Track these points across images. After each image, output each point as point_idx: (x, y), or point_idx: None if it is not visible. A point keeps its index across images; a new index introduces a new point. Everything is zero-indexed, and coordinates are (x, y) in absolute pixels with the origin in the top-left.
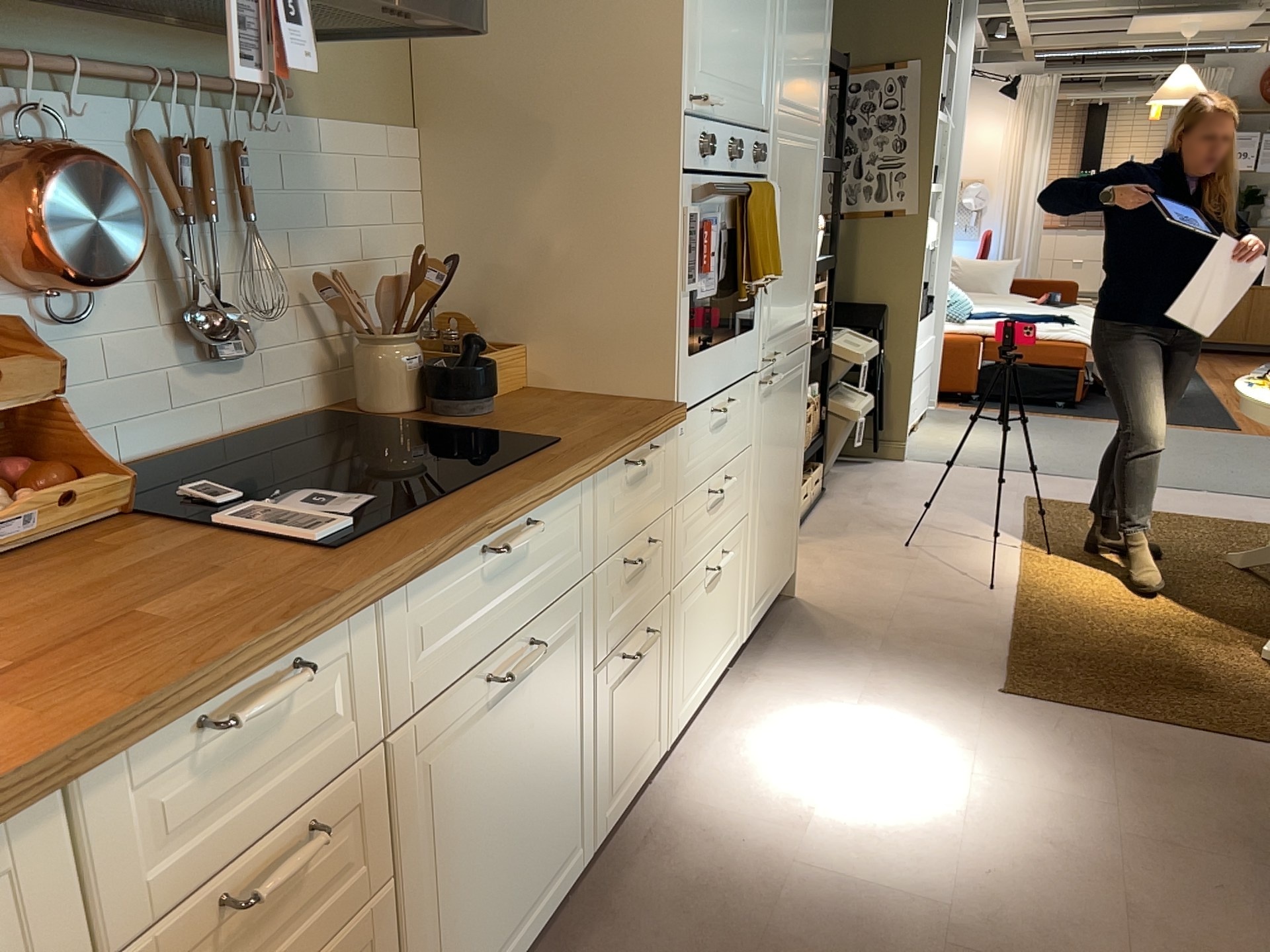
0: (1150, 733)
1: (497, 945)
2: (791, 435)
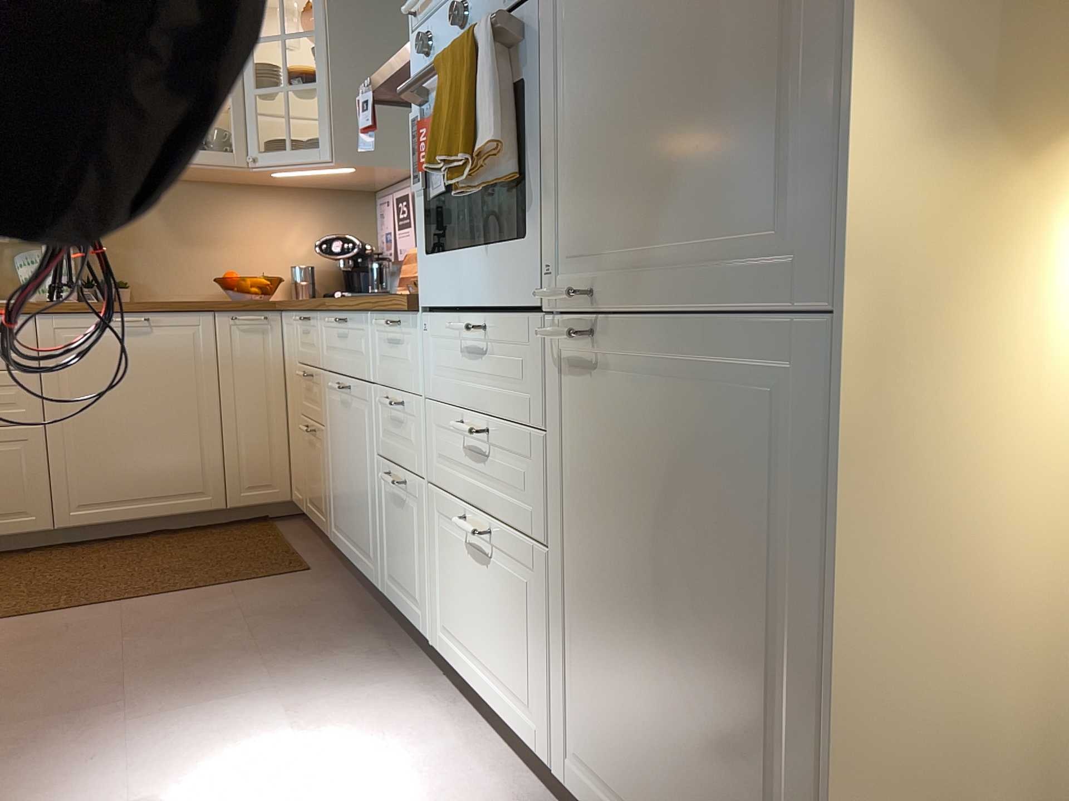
0: None
1: (346, 537)
2: (731, 552)
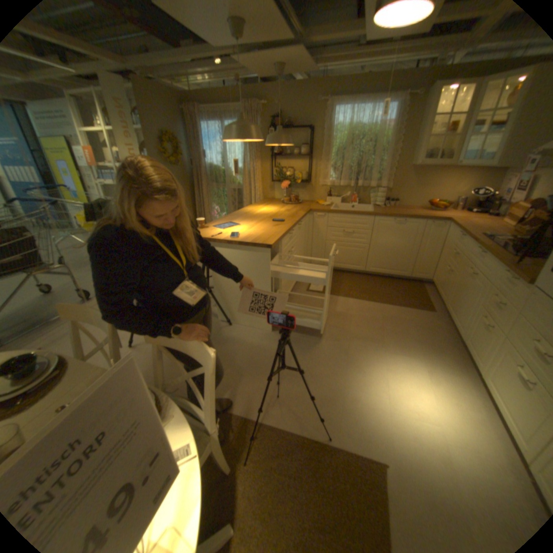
0: (321, 433)
1: (454, 313)
2: None
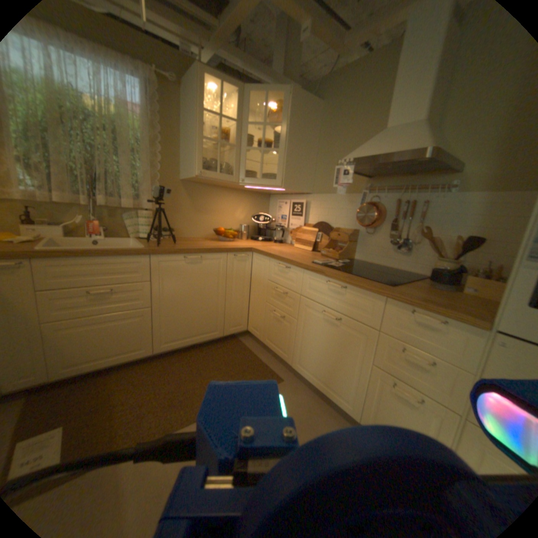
0: None
1: (315, 376)
2: None
